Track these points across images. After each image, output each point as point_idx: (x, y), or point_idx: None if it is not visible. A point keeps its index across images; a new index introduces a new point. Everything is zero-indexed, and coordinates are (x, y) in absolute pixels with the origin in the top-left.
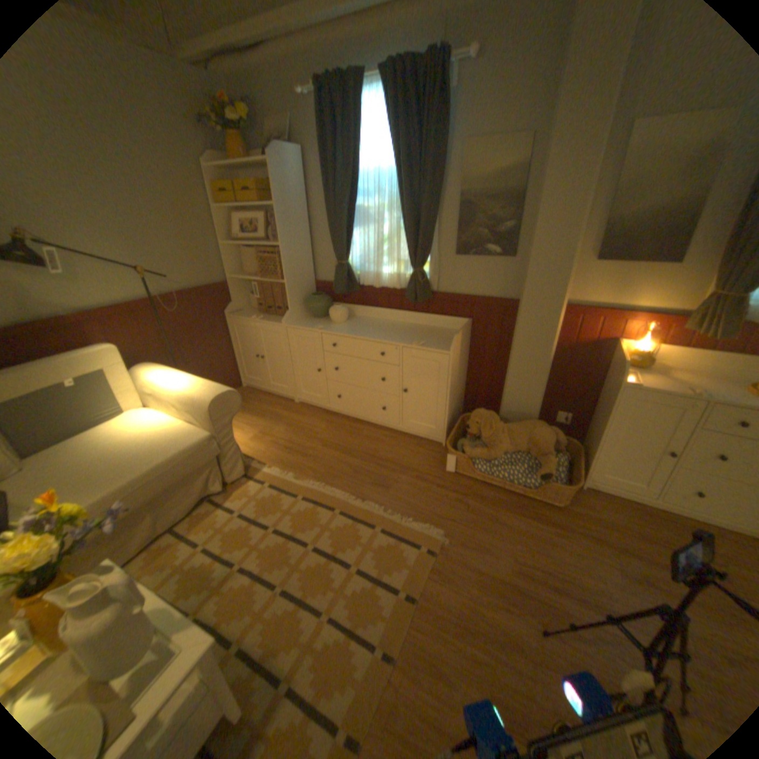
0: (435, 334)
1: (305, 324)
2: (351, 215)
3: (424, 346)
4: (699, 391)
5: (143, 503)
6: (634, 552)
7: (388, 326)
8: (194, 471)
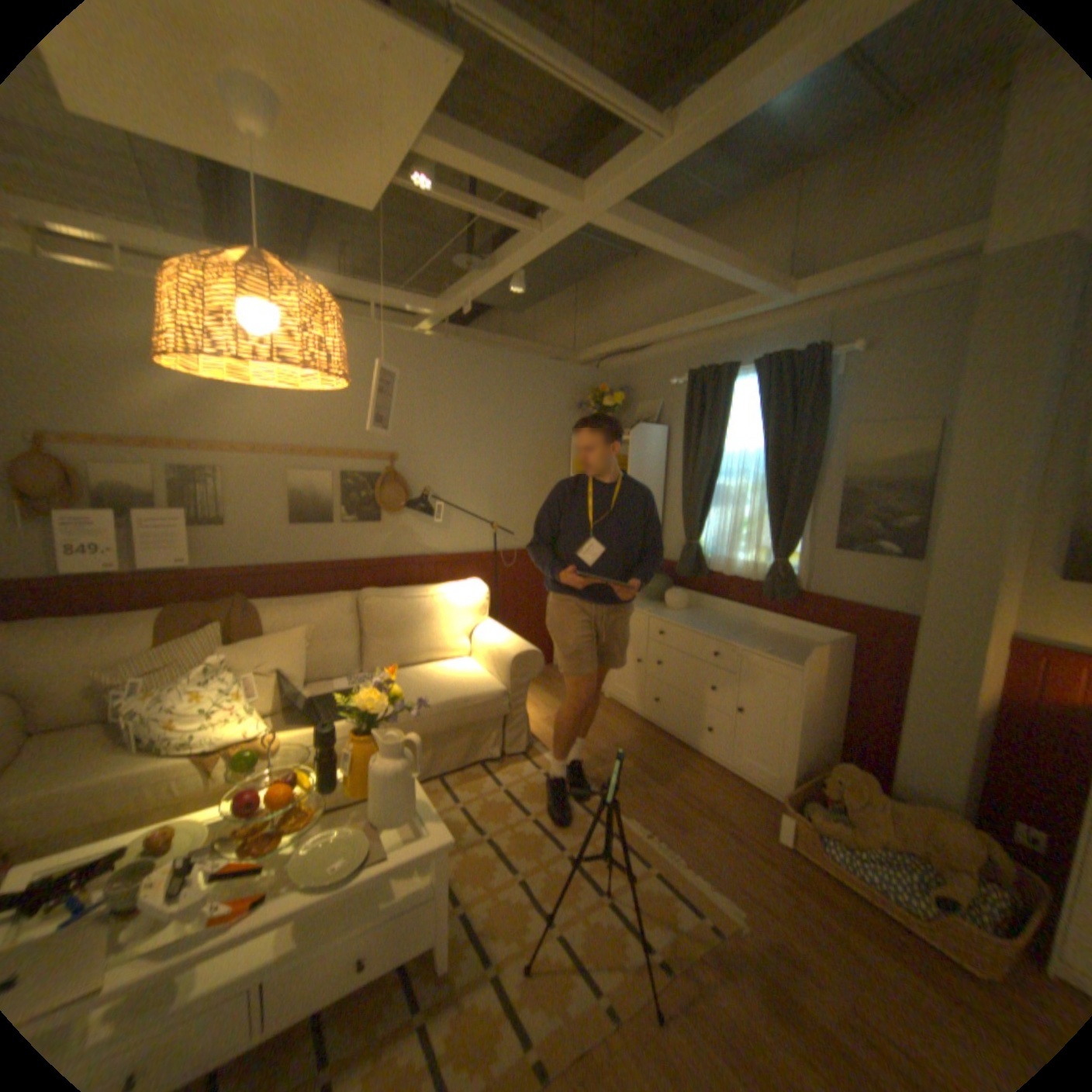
0: (797, 645)
1: (634, 603)
2: (708, 492)
3: (772, 654)
4: None
5: (432, 733)
6: None
7: (735, 624)
8: (481, 724)
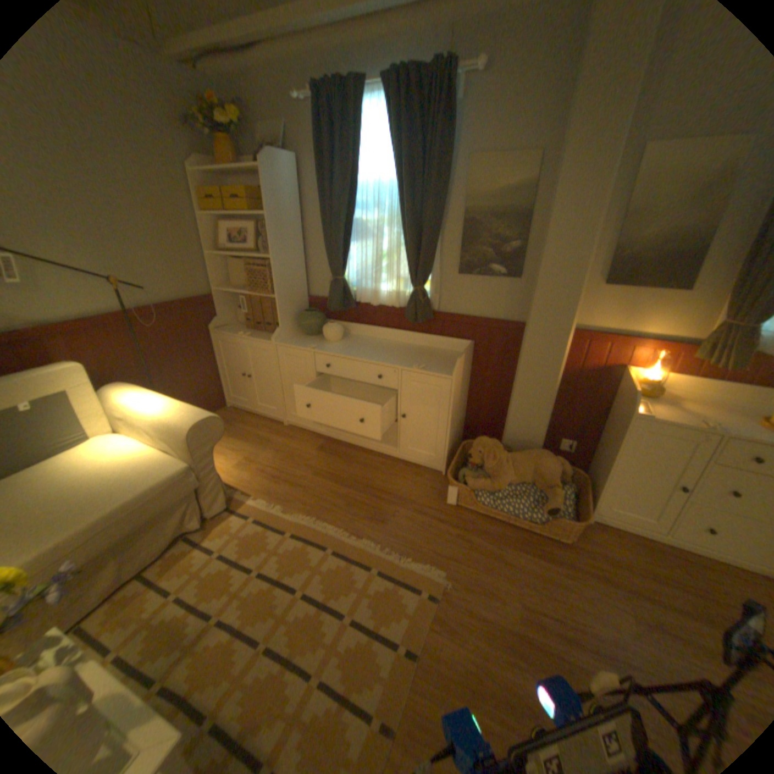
0: (436, 356)
1: (297, 341)
2: (348, 227)
3: (425, 369)
4: (713, 424)
5: (106, 547)
6: (646, 594)
7: (386, 345)
8: (169, 506)
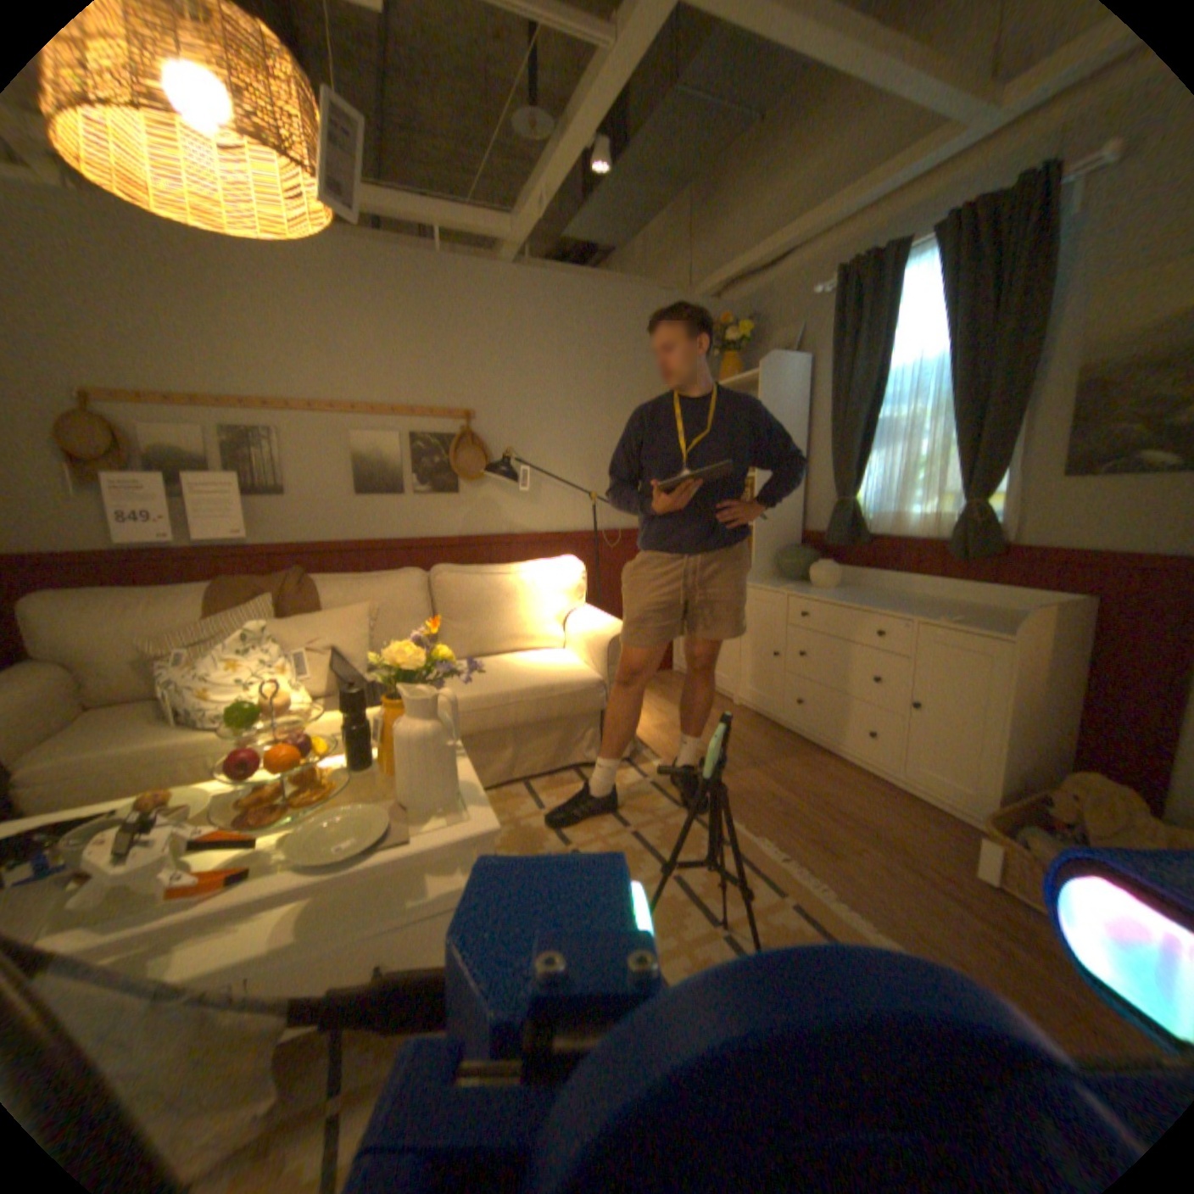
0: (1004, 616)
1: (770, 583)
2: (870, 429)
3: (966, 624)
4: None
5: (510, 724)
6: None
7: (909, 598)
8: (572, 718)
